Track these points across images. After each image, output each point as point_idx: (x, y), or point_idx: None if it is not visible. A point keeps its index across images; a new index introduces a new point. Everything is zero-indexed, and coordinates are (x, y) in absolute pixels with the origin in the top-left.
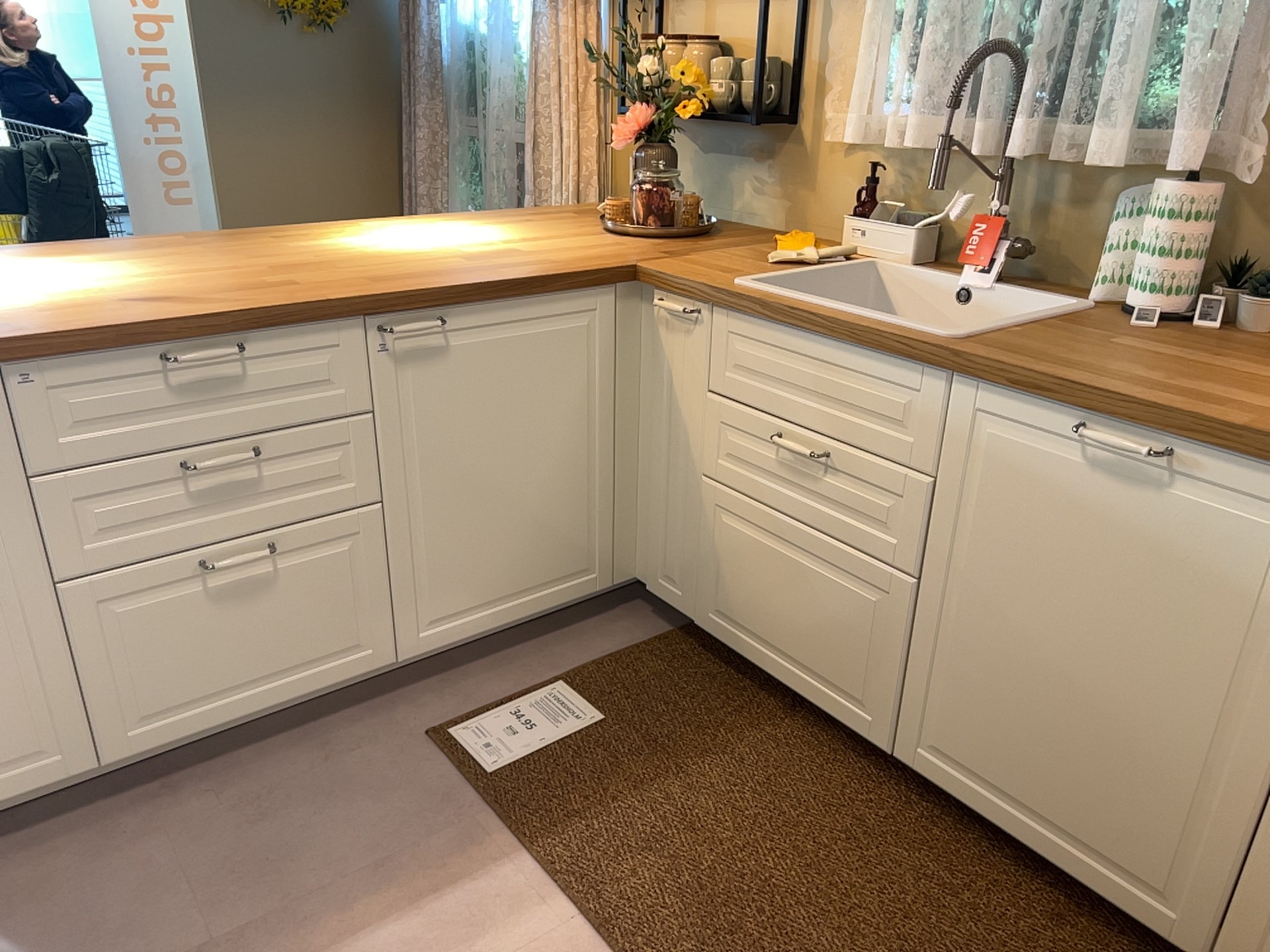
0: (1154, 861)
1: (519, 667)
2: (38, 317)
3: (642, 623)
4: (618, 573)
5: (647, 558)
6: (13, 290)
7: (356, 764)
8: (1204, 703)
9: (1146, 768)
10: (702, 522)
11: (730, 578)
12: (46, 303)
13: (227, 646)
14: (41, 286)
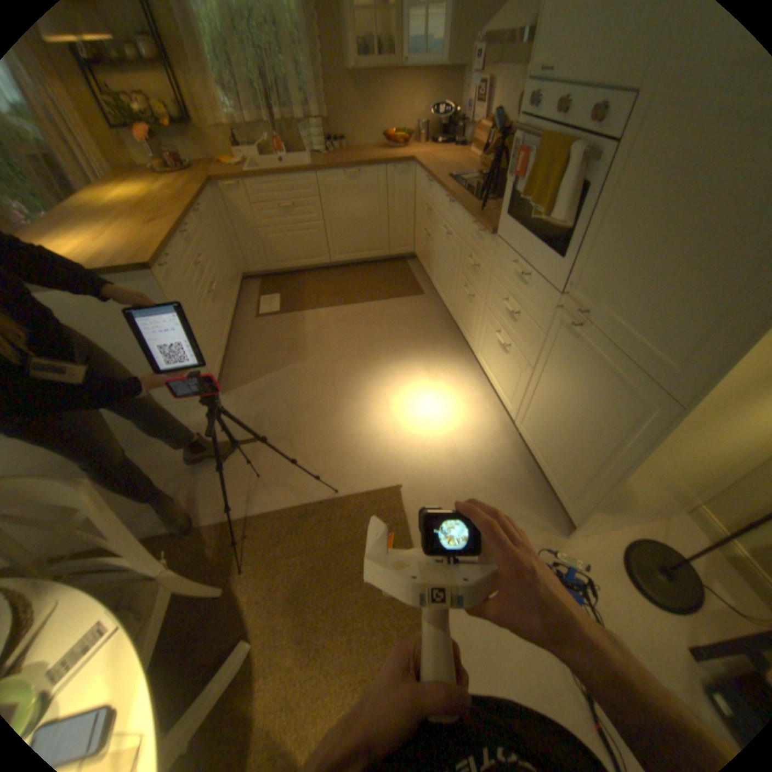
0: (377, 245)
1: (247, 302)
2: (144, 233)
3: (252, 283)
4: (240, 273)
5: (244, 265)
6: (94, 239)
7: (254, 329)
8: (375, 213)
9: (371, 230)
10: (261, 242)
11: (276, 252)
12: (125, 234)
13: (218, 315)
14: (95, 236)
